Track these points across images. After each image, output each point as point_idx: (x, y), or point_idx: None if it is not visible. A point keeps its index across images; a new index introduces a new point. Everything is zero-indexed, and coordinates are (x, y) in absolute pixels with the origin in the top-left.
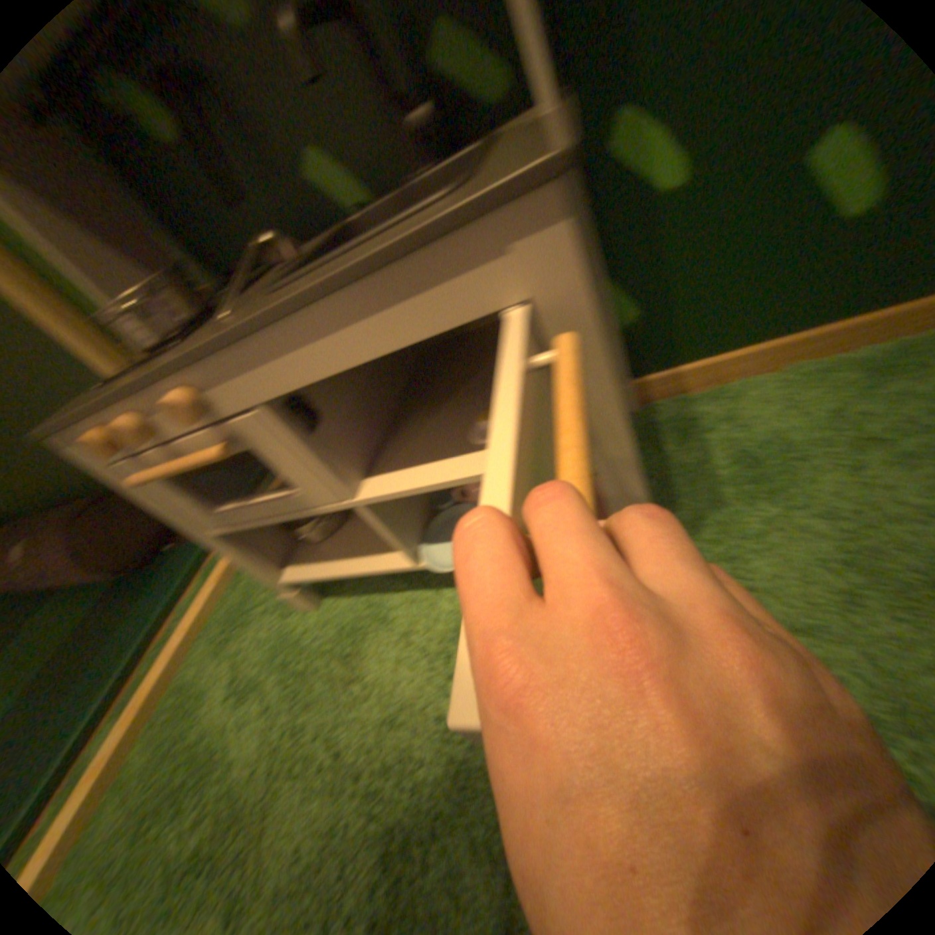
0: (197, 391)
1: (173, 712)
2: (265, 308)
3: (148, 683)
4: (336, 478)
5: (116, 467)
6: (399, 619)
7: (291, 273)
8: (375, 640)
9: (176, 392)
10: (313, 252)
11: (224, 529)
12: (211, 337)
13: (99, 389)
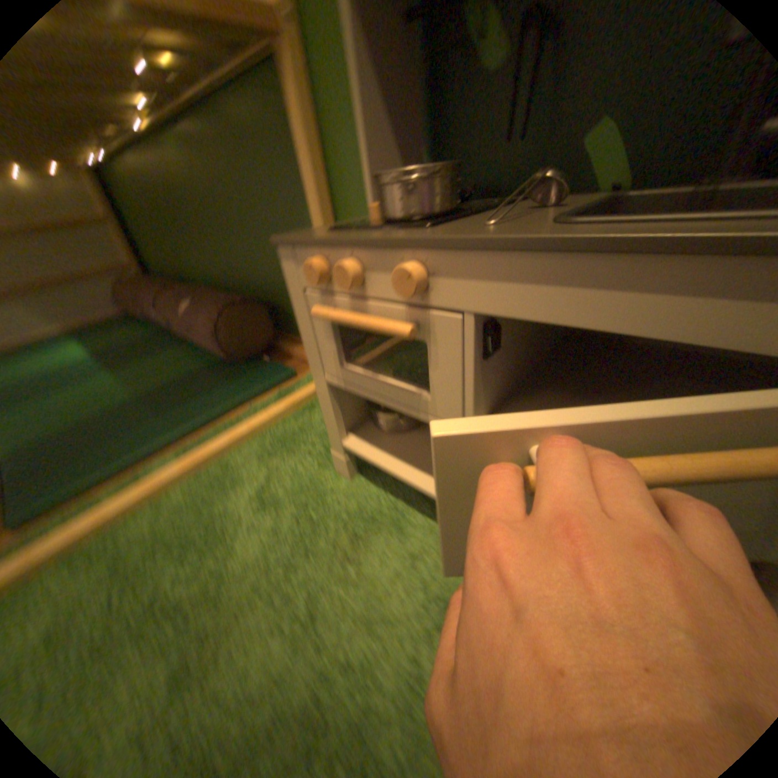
0: (433, 274)
1: (210, 479)
2: (573, 236)
3: (206, 445)
4: (476, 408)
5: (306, 293)
6: (411, 538)
7: (567, 216)
8: (382, 541)
9: (413, 265)
10: (594, 208)
11: (338, 382)
12: (486, 236)
13: (335, 231)
